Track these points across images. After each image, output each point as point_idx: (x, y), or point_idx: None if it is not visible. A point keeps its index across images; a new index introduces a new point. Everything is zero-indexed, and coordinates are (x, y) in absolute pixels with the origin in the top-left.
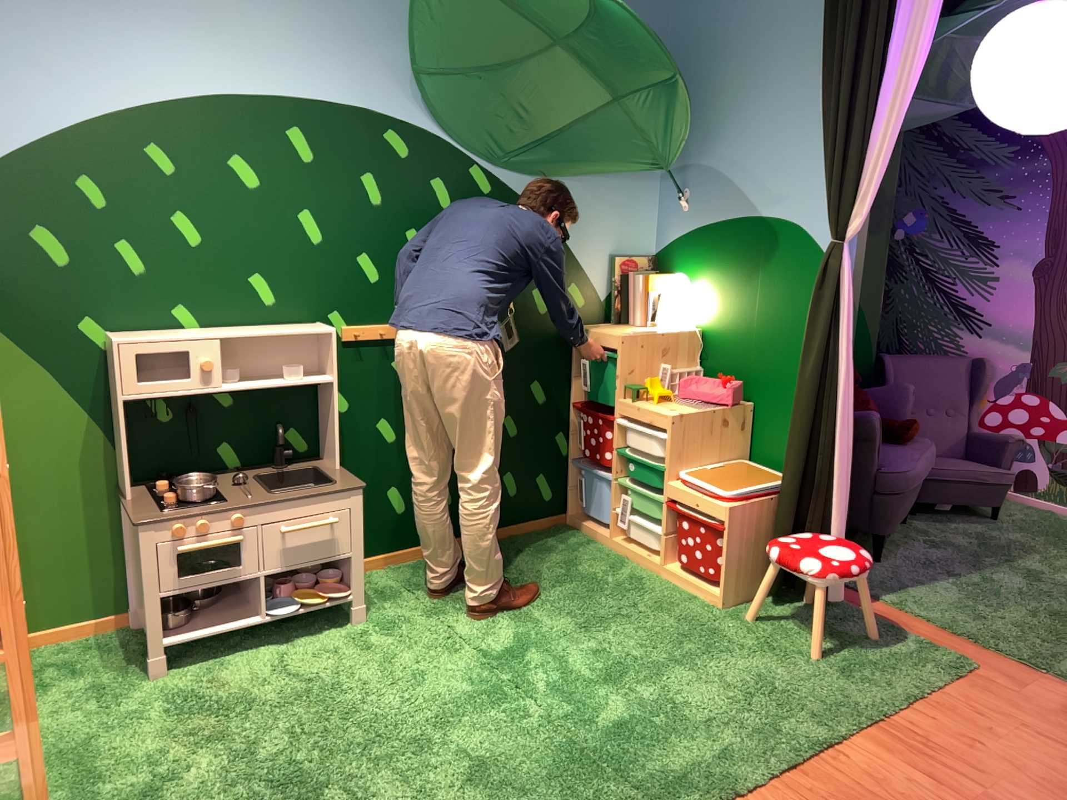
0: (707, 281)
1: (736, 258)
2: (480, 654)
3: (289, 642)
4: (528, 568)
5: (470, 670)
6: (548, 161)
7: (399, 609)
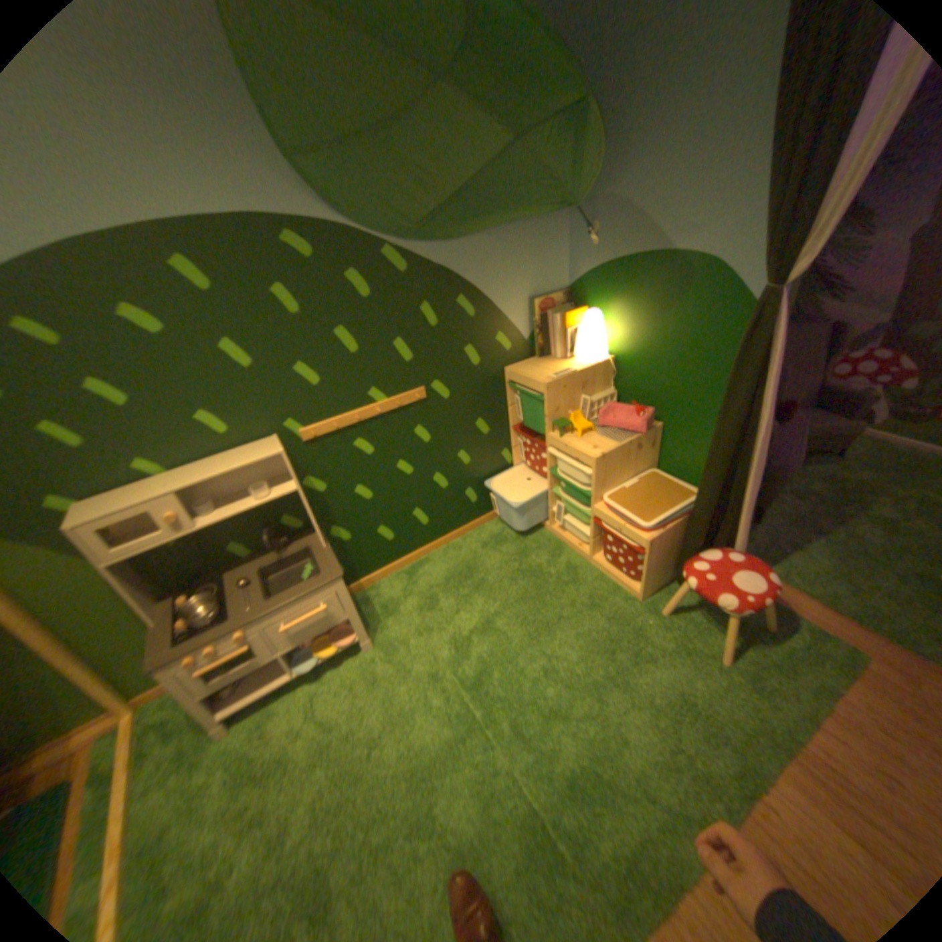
0: (618, 314)
1: (646, 293)
2: (457, 681)
3: (318, 678)
4: (490, 563)
5: (449, 705)
6: (458, 224)
7: (398, 627)
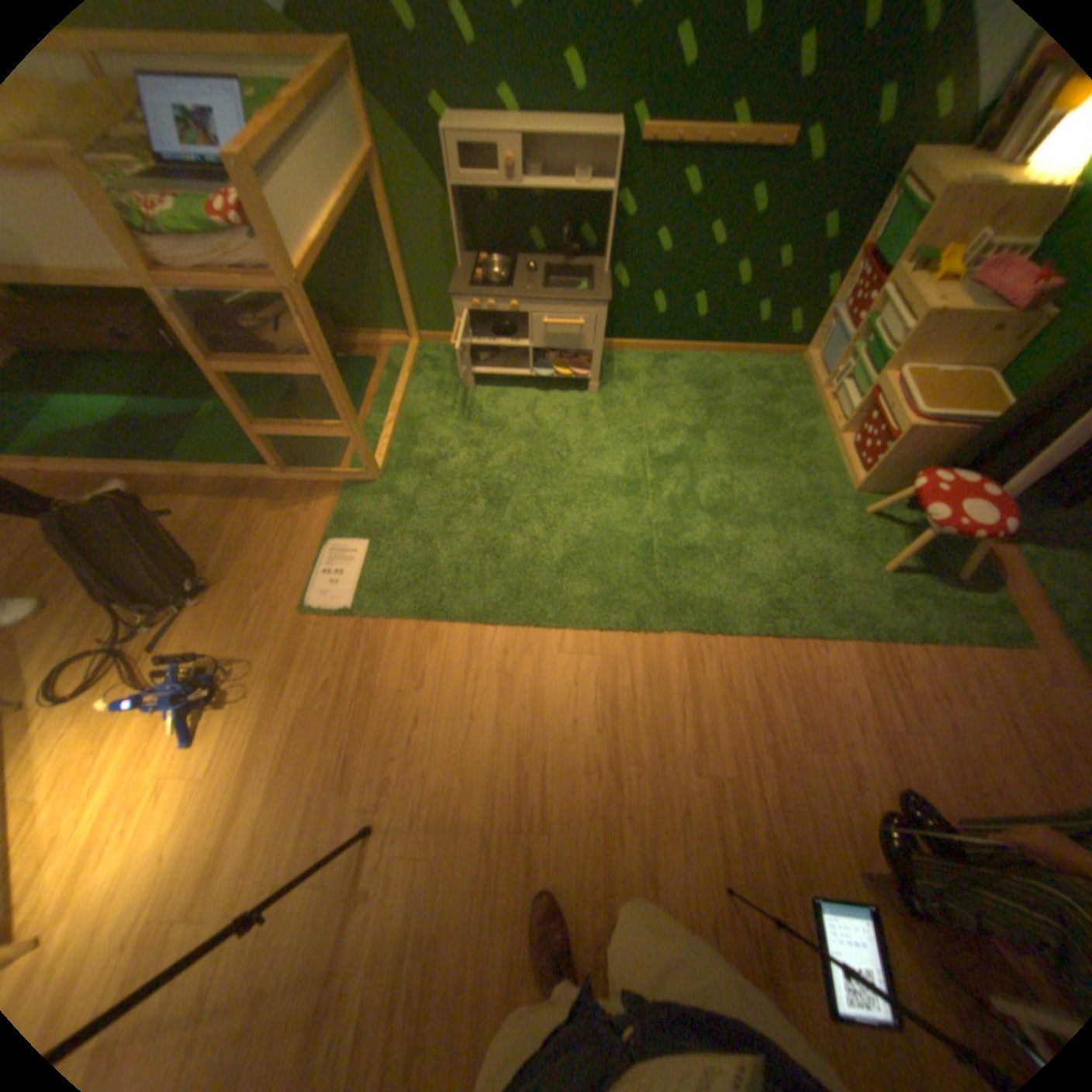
0: None
1: None
2: (646, 452)
3: (545, 392)
4: (735, 390)
5: (631, 461)
6: None
7: (623, 393)
